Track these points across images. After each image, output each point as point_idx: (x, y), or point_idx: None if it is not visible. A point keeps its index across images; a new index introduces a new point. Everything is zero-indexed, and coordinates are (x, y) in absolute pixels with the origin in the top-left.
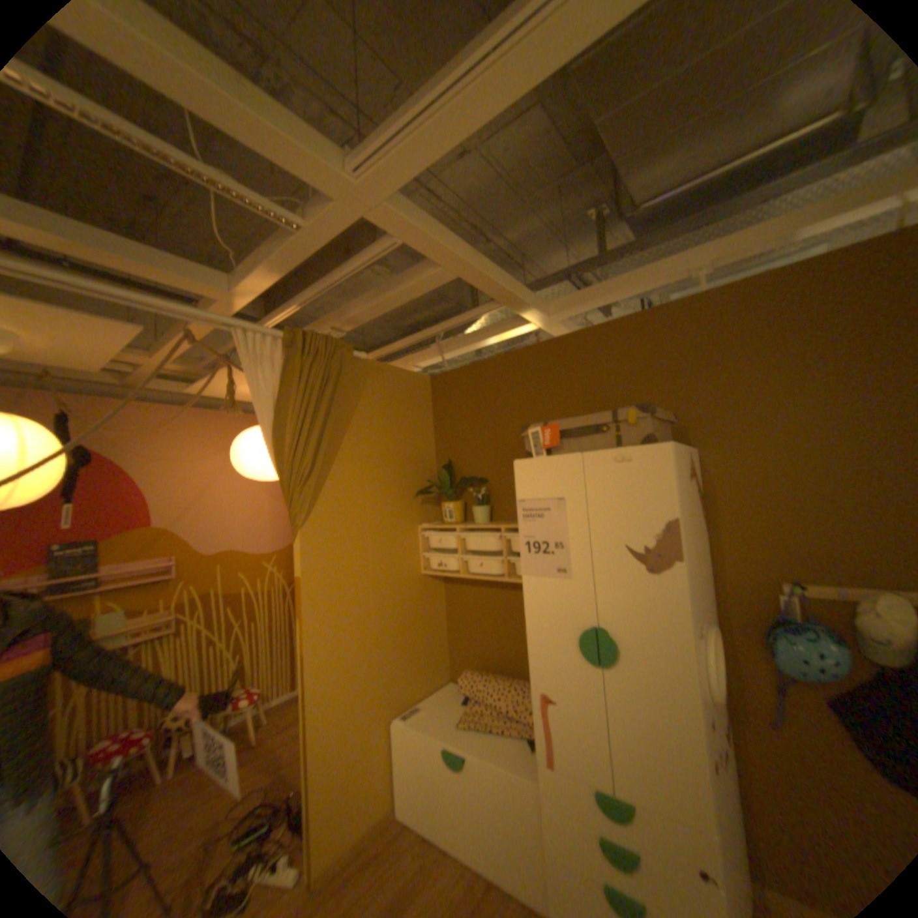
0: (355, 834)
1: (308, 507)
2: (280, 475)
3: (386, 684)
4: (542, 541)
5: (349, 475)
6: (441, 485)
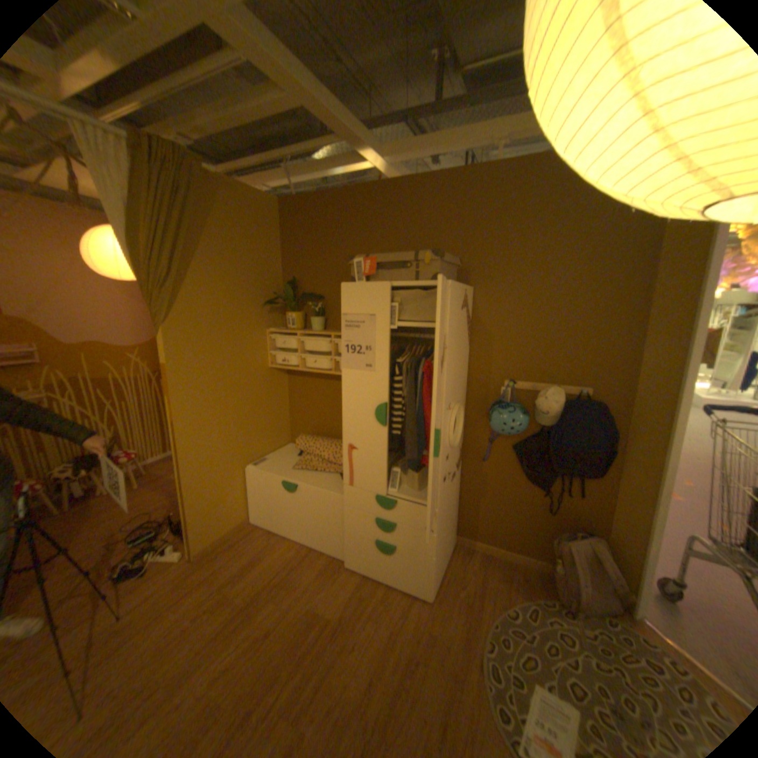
0: (220, 533)
1: (167, 307)
2: (138, 276)
3: (241, 443)
4: (357, 346)
5: (204, 283)
6: (285, 298)
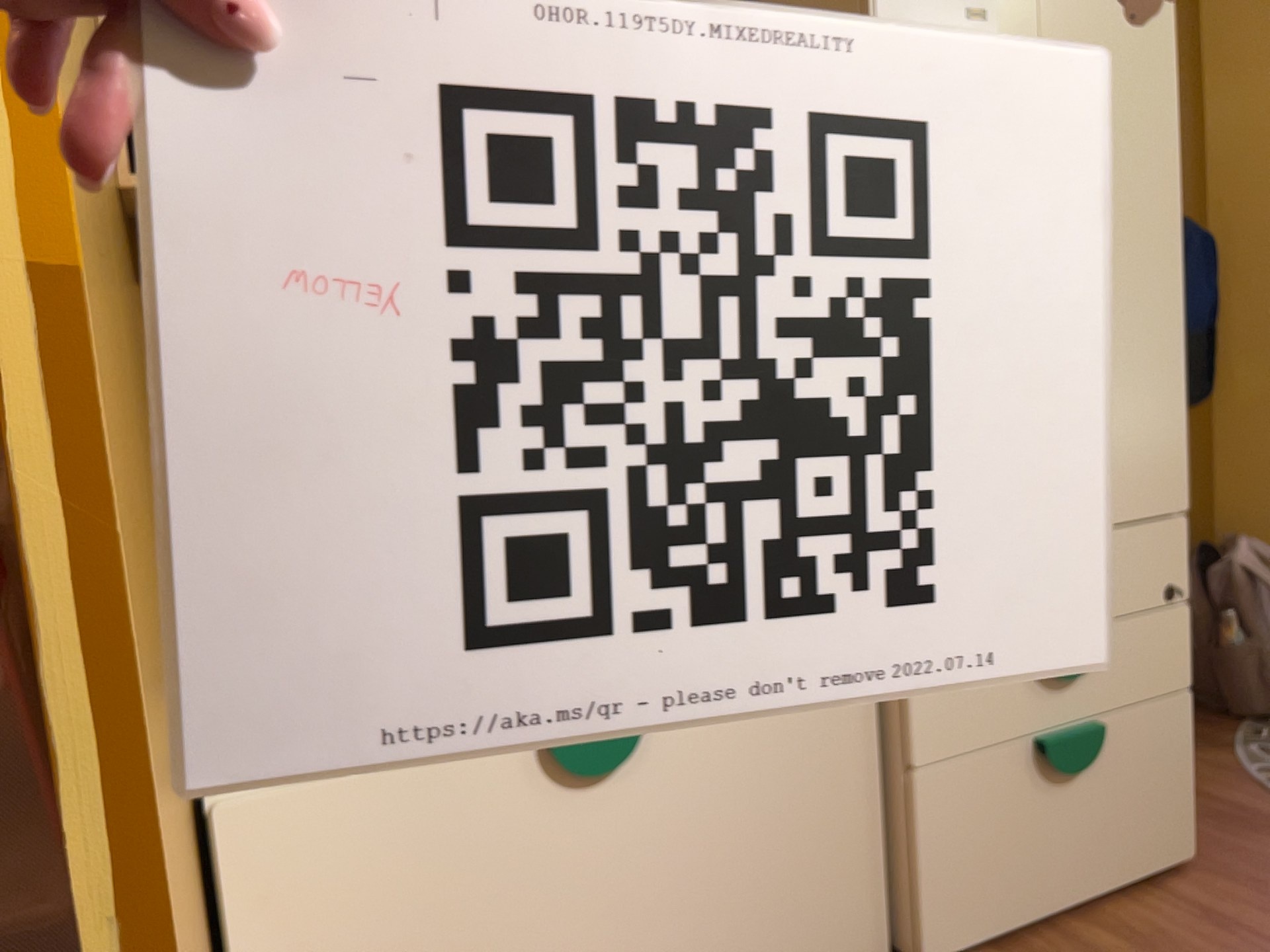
0: None
1: None
2: None
3: None
4: None
5: None
6: None
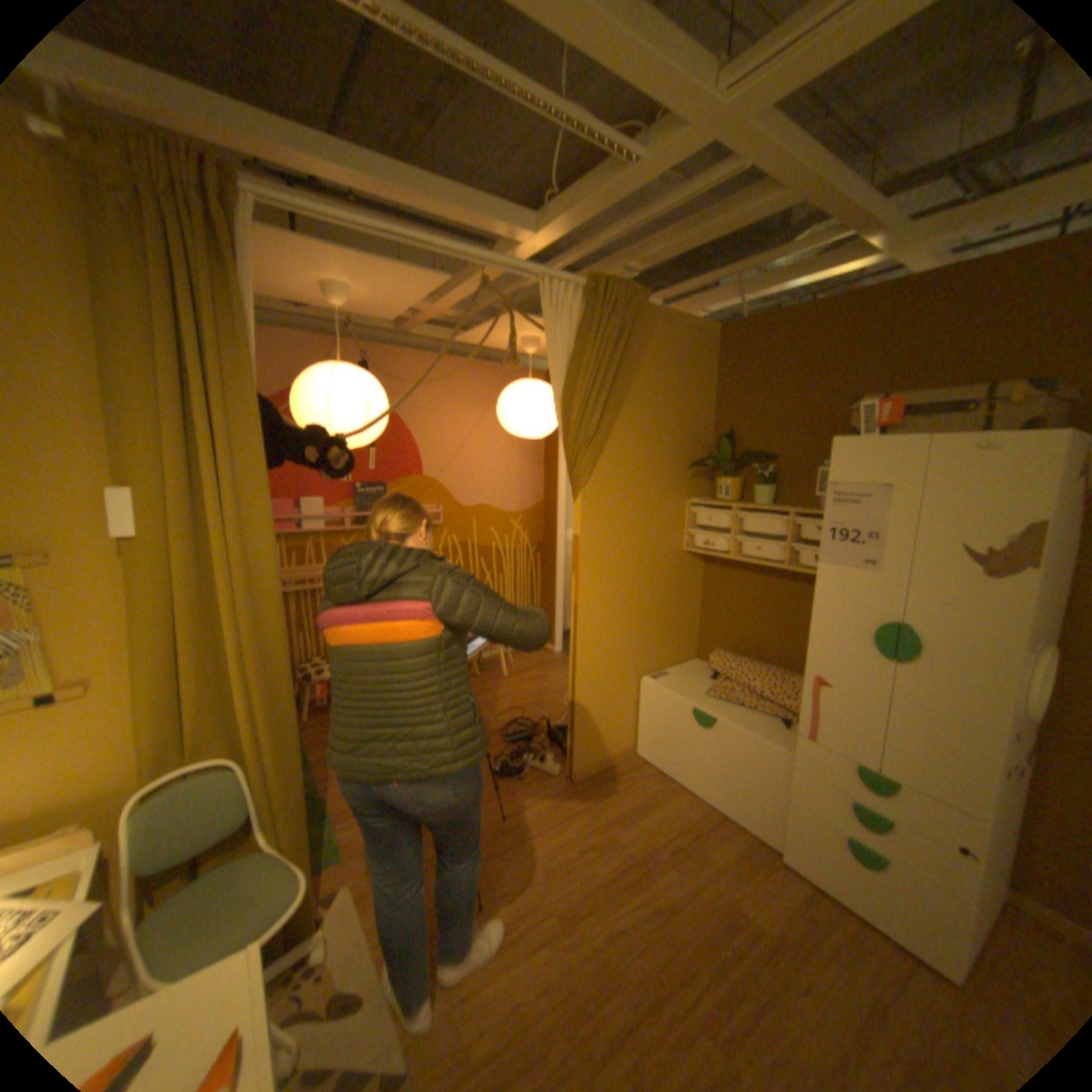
0: (604, 756)
1: (589, 470)
2: (564, 435)
3: (640, 646)
4: (852, 530)
5: (626, 440)
6: (721, 458)
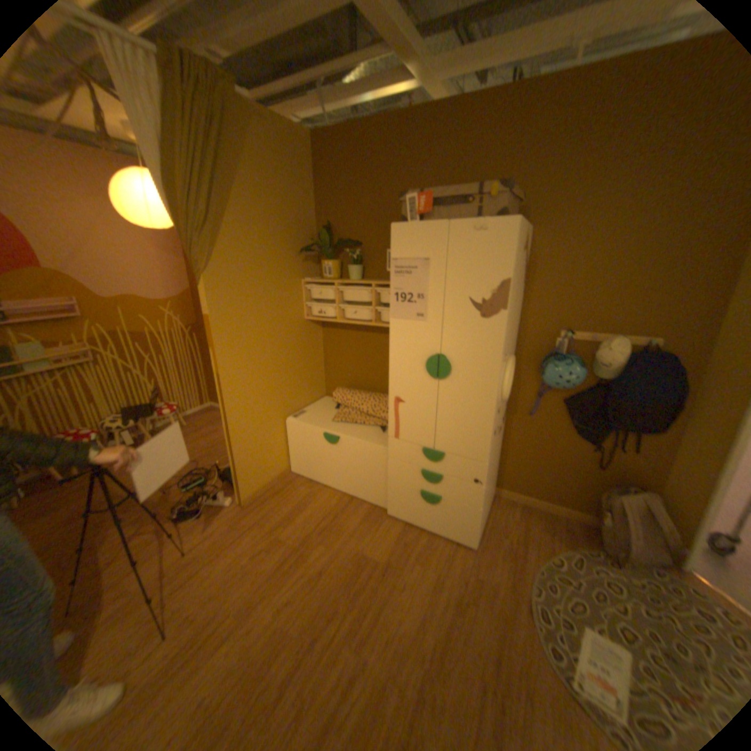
0: (265, 480)
1: (206, 254)
2: (175, 220)
3: (281, 396)
4: (408, 293)
5: (240, 228)
6: (321, 245)
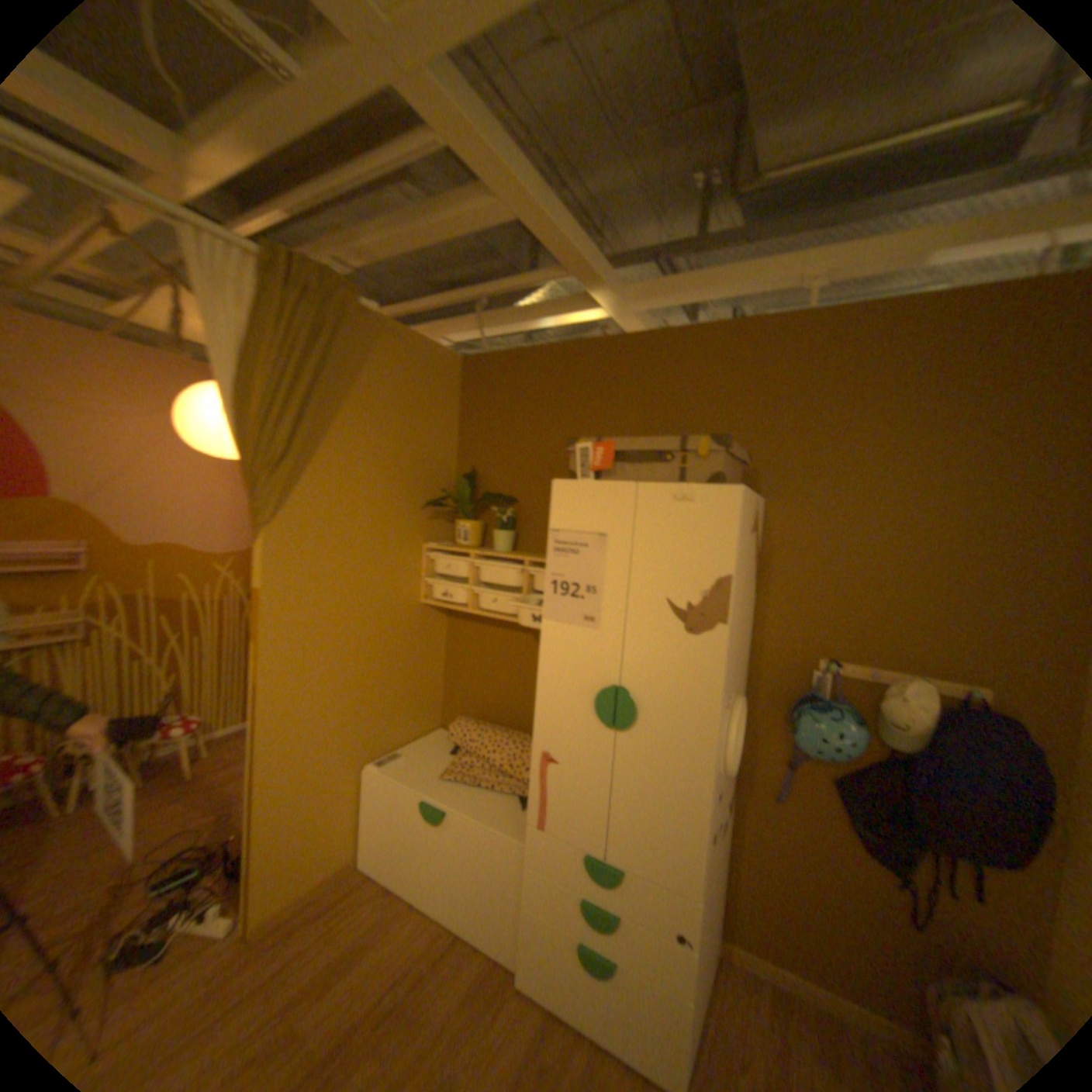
0: (305, 885)
1: (276, 500)
2: (240, 452)
3: (361, 726)
4: (572, 582)
5: (338, 468)
6: (458, 498)
